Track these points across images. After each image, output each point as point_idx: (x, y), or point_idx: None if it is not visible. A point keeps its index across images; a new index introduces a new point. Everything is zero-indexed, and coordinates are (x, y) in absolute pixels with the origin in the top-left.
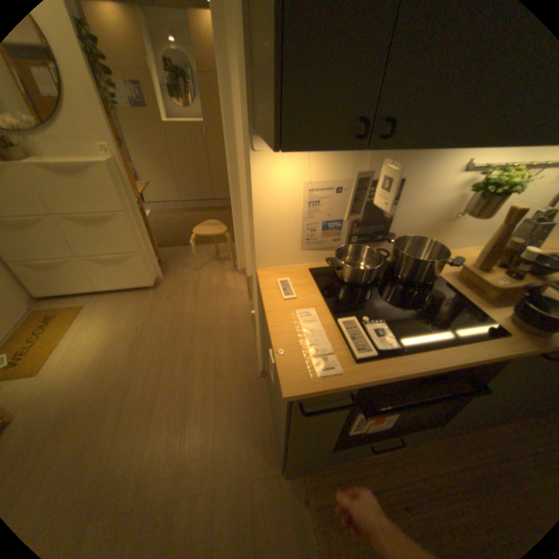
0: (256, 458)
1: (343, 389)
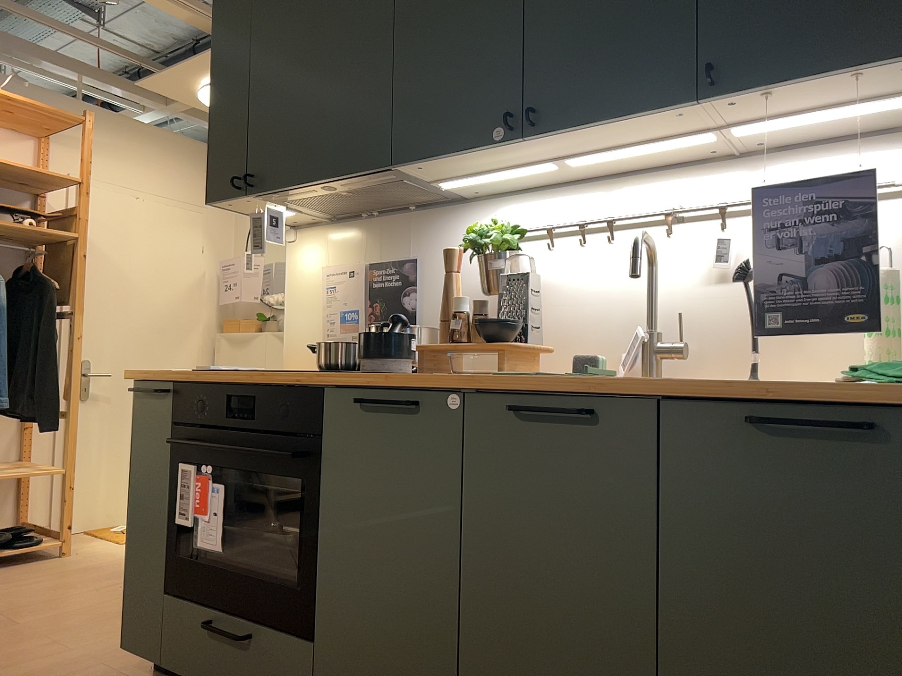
0: (137, 659)
1: (158, 377)
